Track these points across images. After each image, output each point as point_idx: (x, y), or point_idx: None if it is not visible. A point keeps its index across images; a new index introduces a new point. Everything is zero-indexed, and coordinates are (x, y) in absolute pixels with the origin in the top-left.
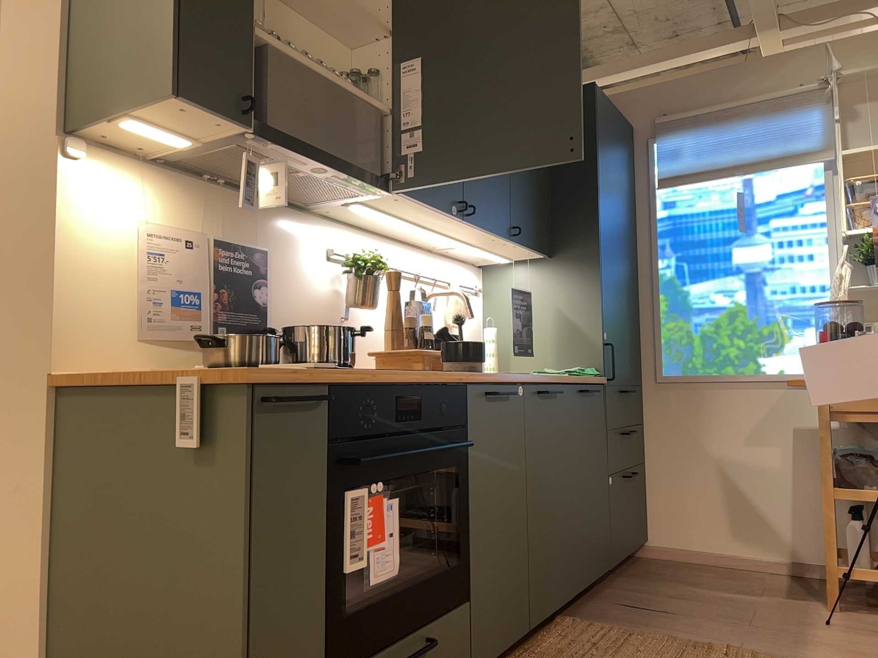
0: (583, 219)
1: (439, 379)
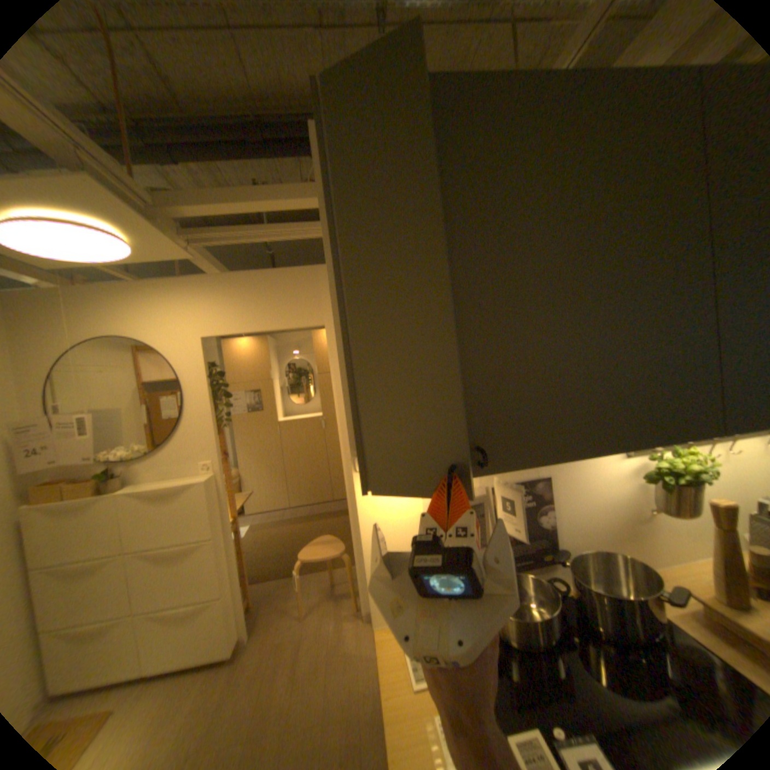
0: None
1: None
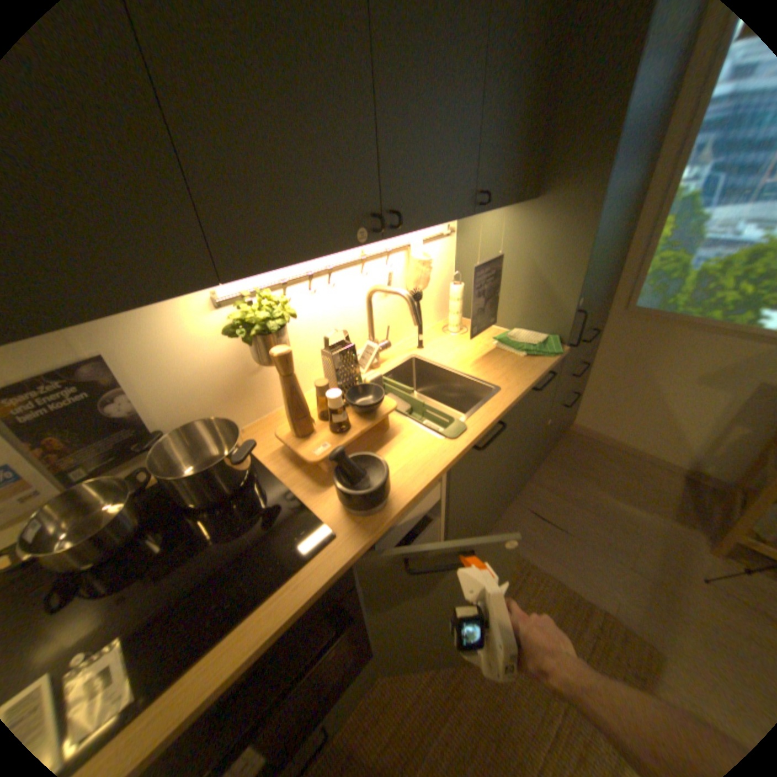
0: (592, 142)
1: (298, 600)
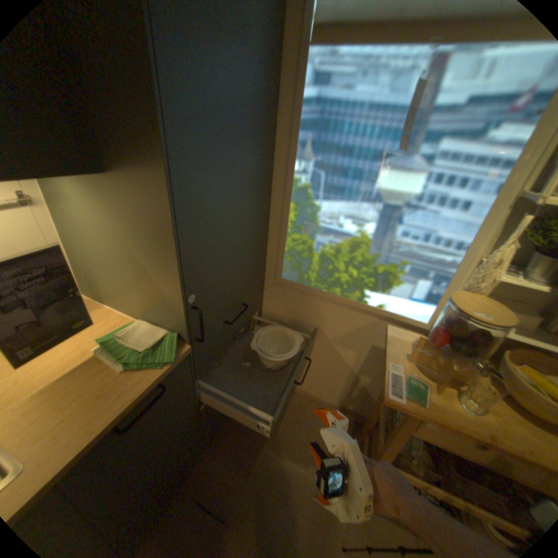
0: (135, 108)
1: None
